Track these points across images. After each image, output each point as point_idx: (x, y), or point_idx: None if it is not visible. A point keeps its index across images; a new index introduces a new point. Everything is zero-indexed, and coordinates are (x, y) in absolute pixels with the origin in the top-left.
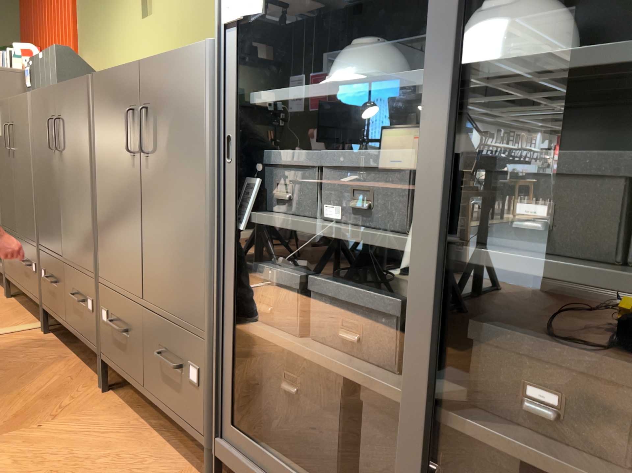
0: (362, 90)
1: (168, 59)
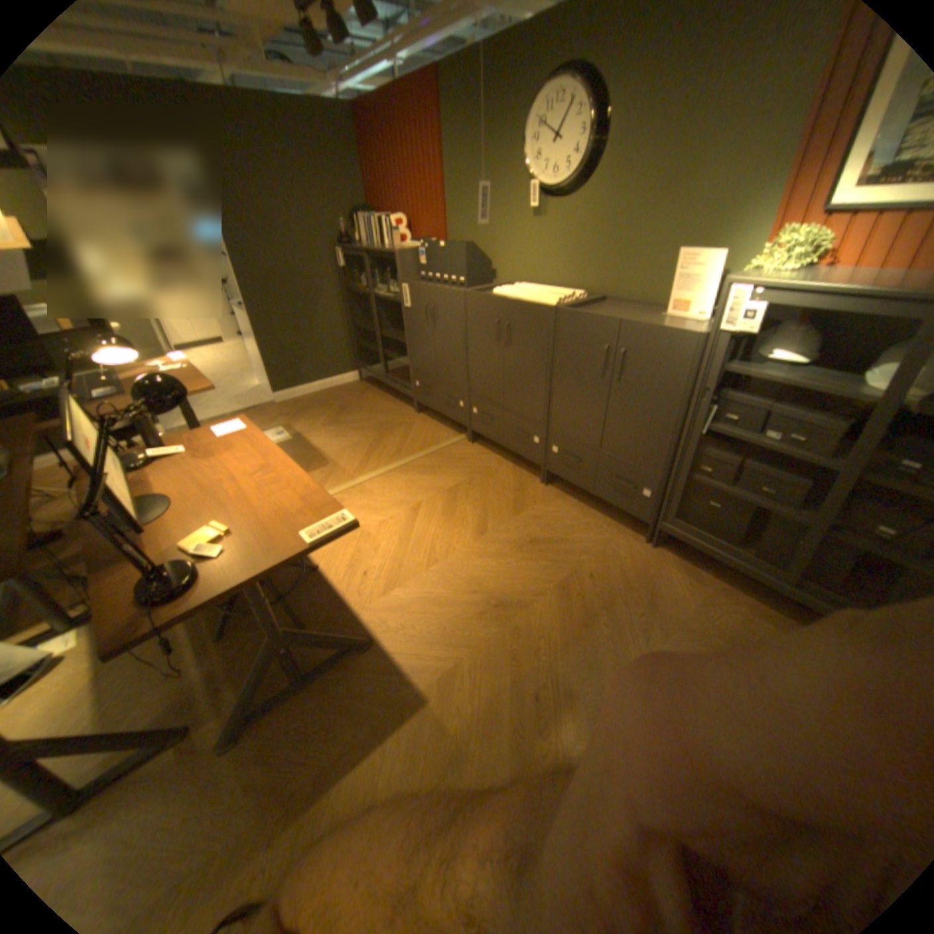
0: (827, 389)
1: (661, 328)
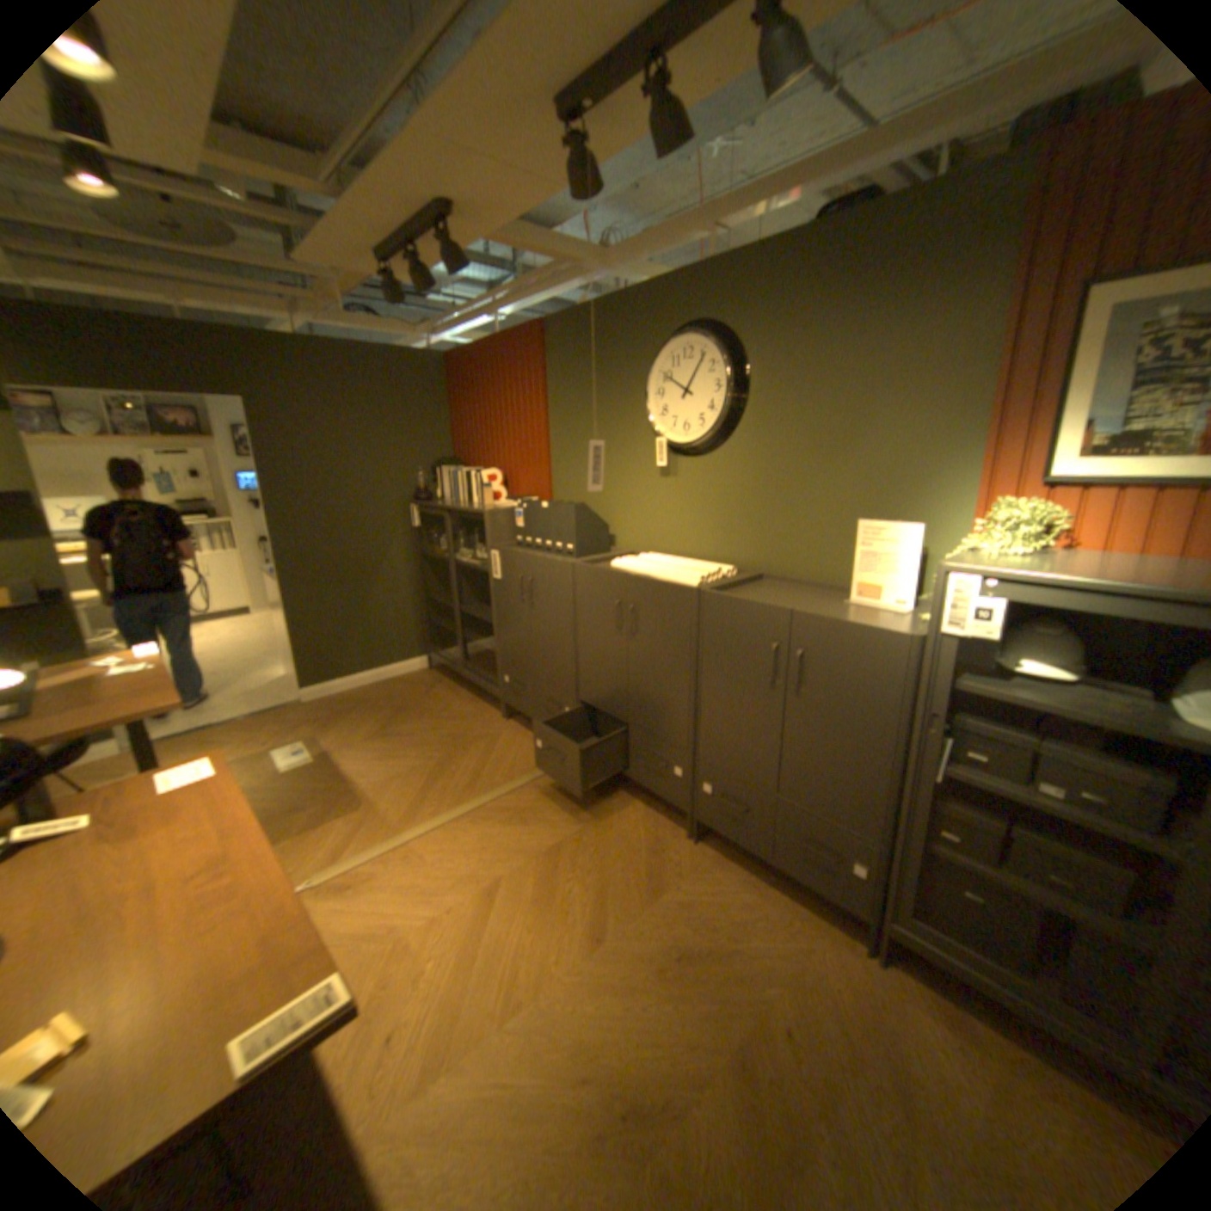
0: (1112, 730)
1: (844, 628)
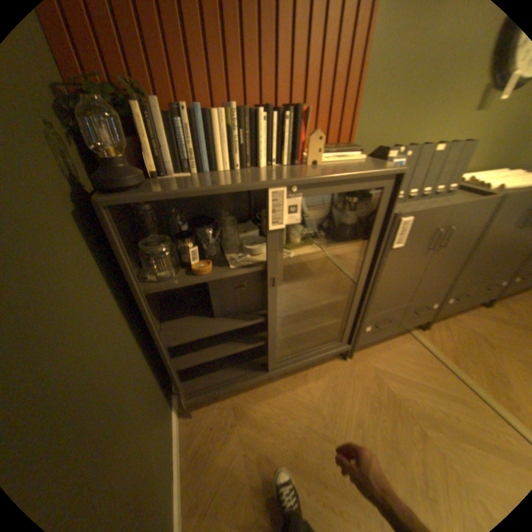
0: None
1: None
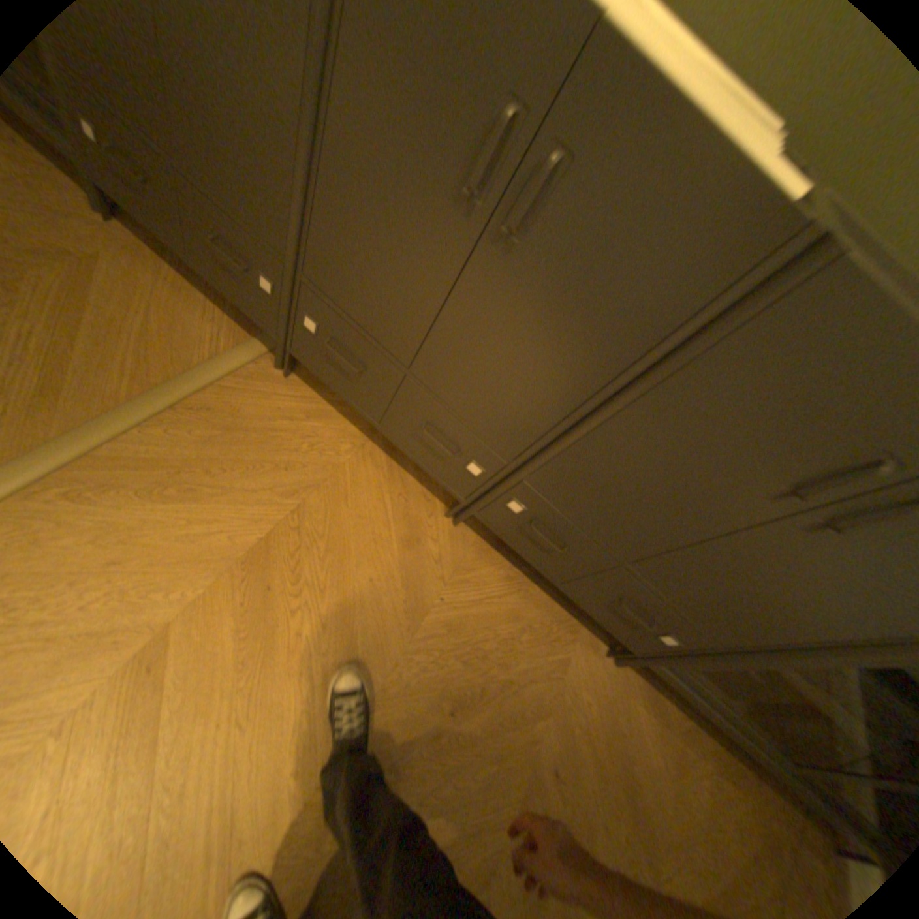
0: None
1: None
